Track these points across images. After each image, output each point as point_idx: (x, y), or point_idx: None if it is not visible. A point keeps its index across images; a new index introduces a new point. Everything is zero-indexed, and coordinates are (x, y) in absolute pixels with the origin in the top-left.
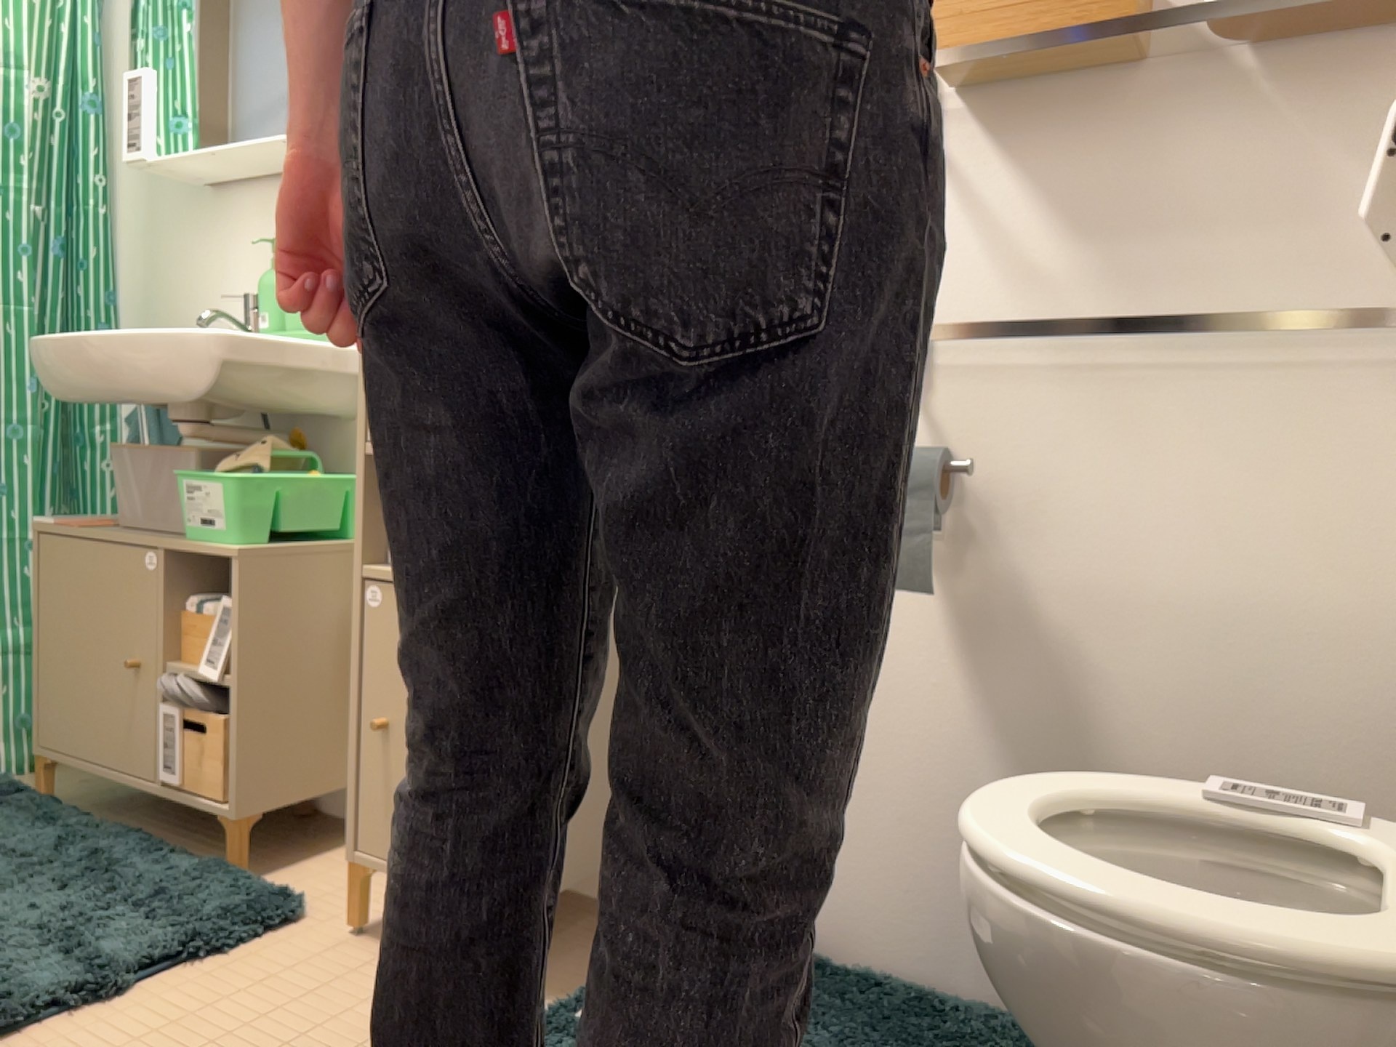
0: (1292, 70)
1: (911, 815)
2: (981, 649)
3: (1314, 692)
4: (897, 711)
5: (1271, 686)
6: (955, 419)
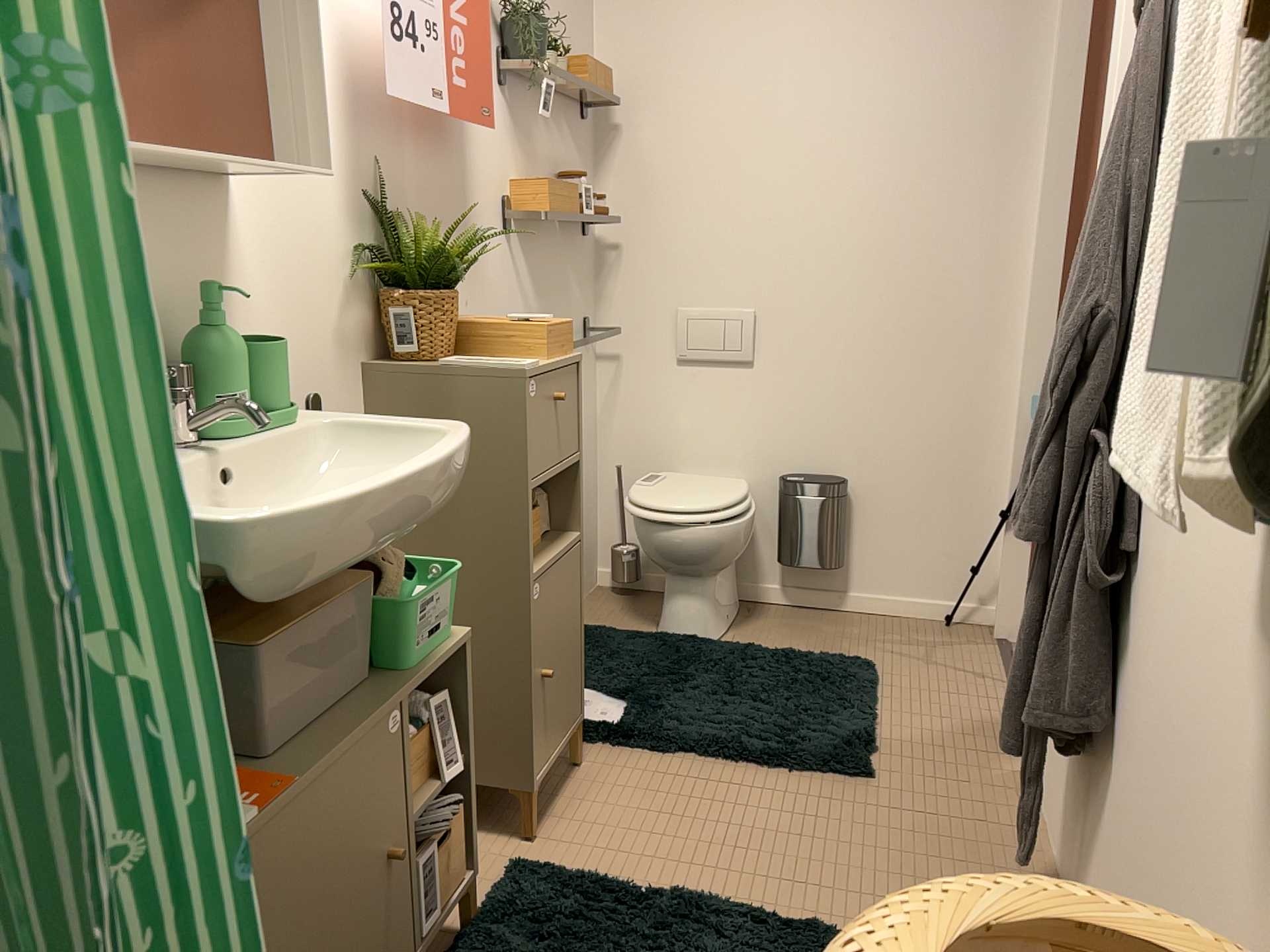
0: (565, 238)
1: None
2: None
3: None
4: None
5: None
6: None
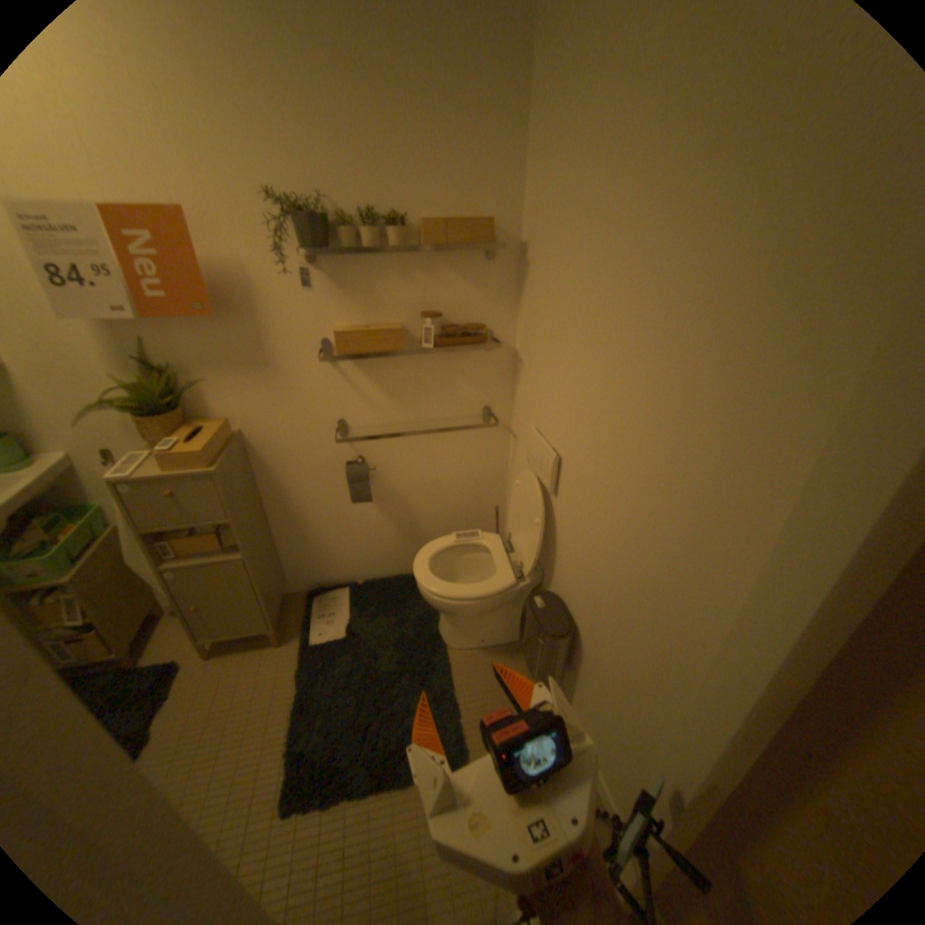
0: (440, 352)
1: (370, 544)
2: (381, 503)
3: (459, 493)
4: (360, 523)
5: (450, 494)
6: (362, 448)
